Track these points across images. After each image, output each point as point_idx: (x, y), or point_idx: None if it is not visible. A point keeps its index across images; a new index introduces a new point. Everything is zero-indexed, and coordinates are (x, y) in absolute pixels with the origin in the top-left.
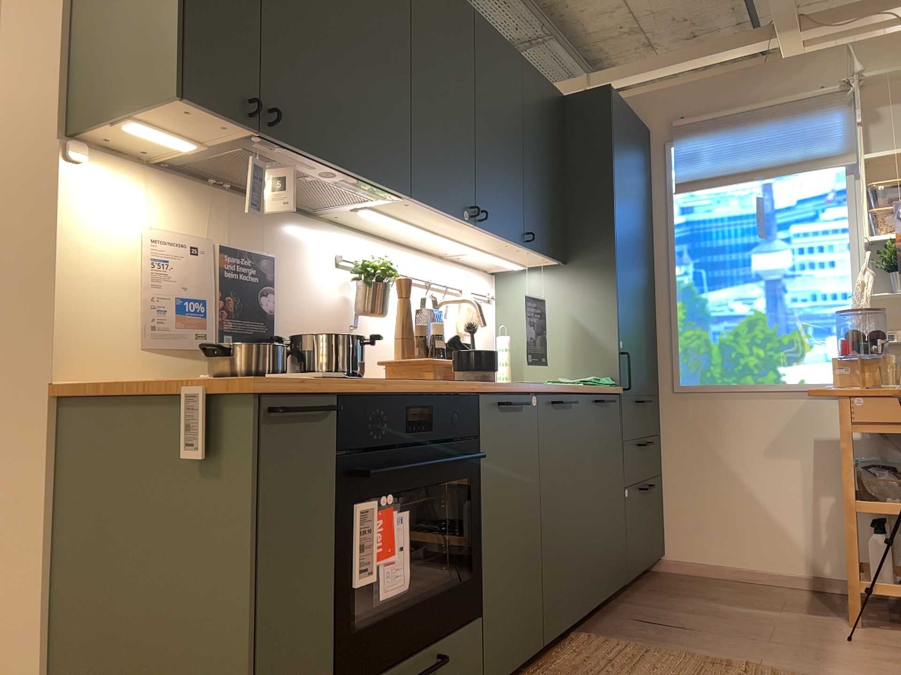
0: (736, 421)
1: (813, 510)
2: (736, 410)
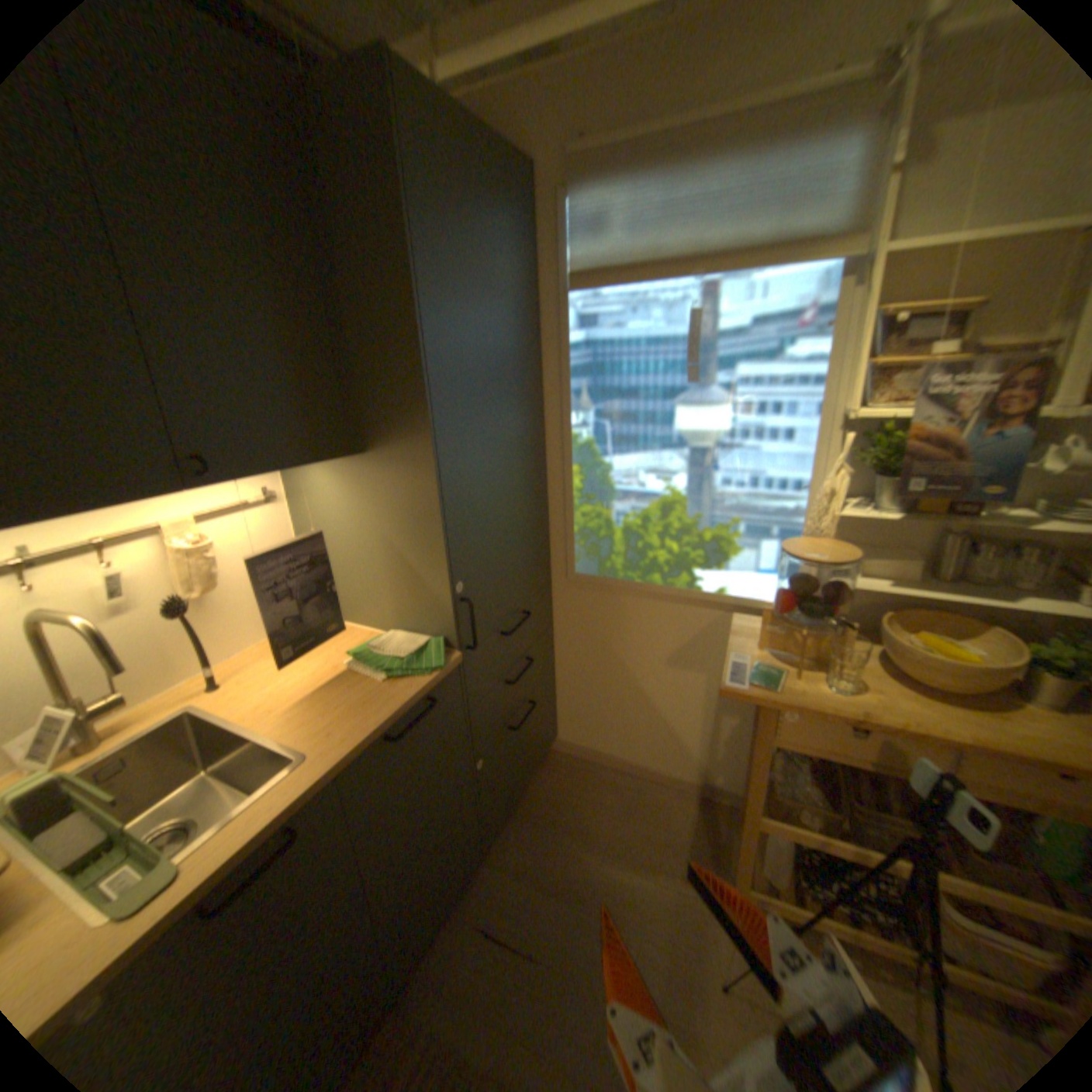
0: (638, 624)
1: (713, 728)
2: (638, 612)
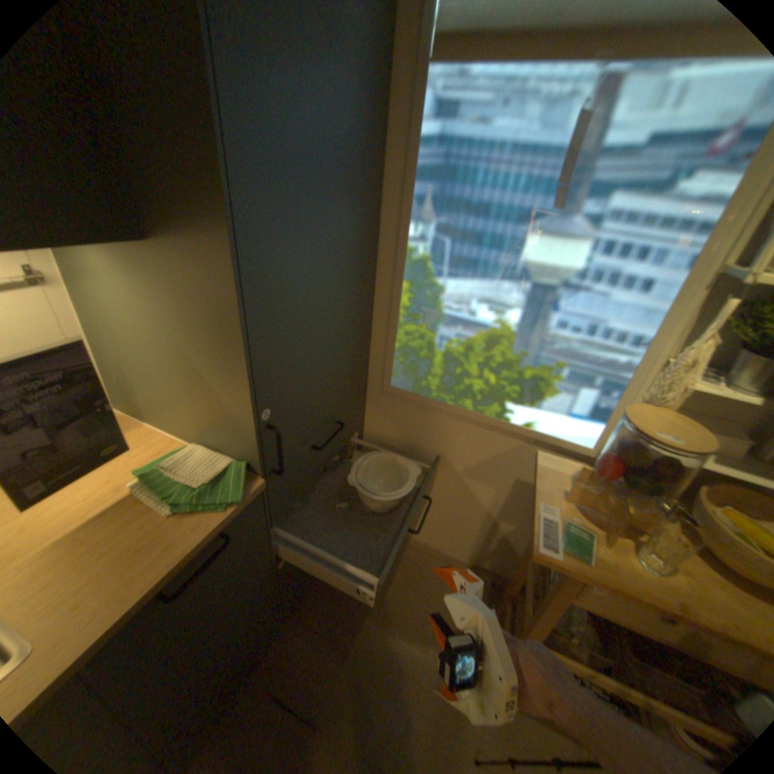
0: (443, 438)
1: (491, 529)
2: (445, 429)
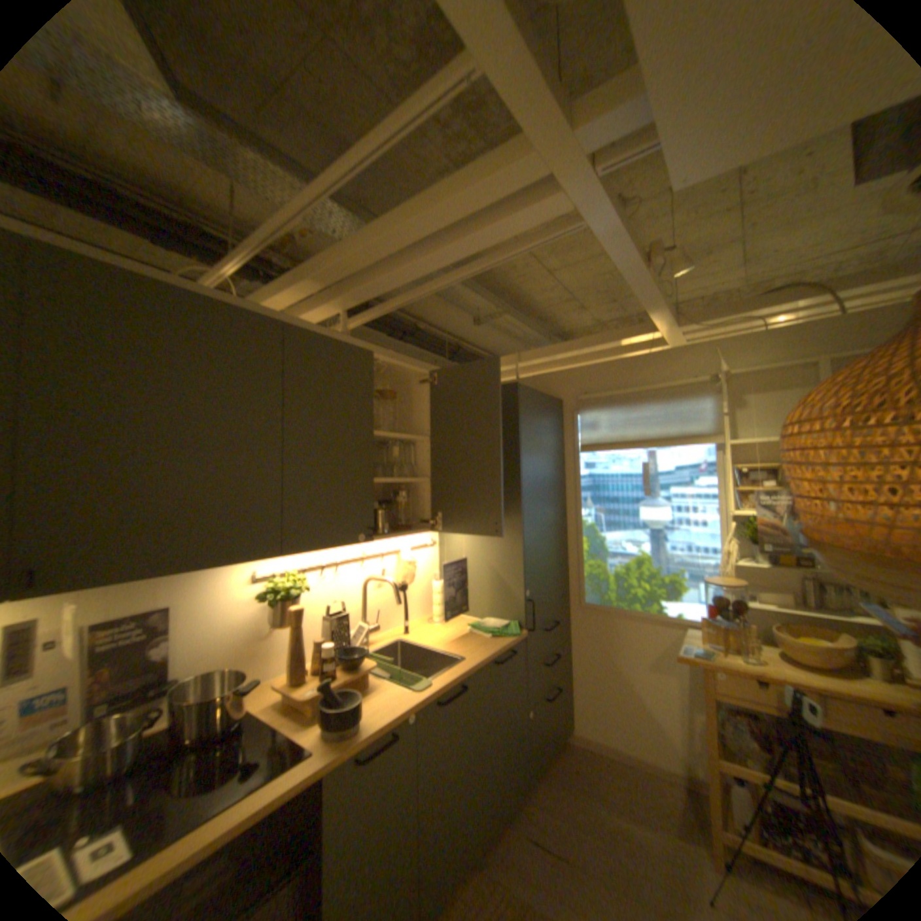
0: (628, 639)
1: (689, 724)
2: (628, 631)
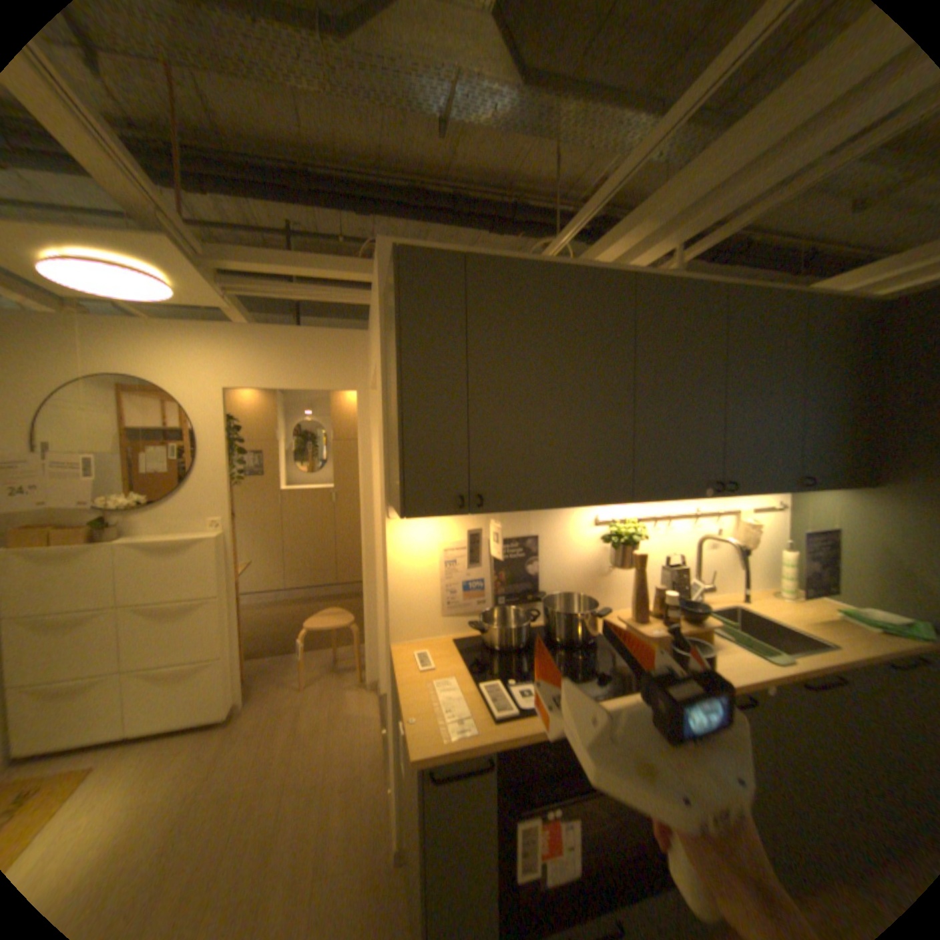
0: None
1: None
2: None
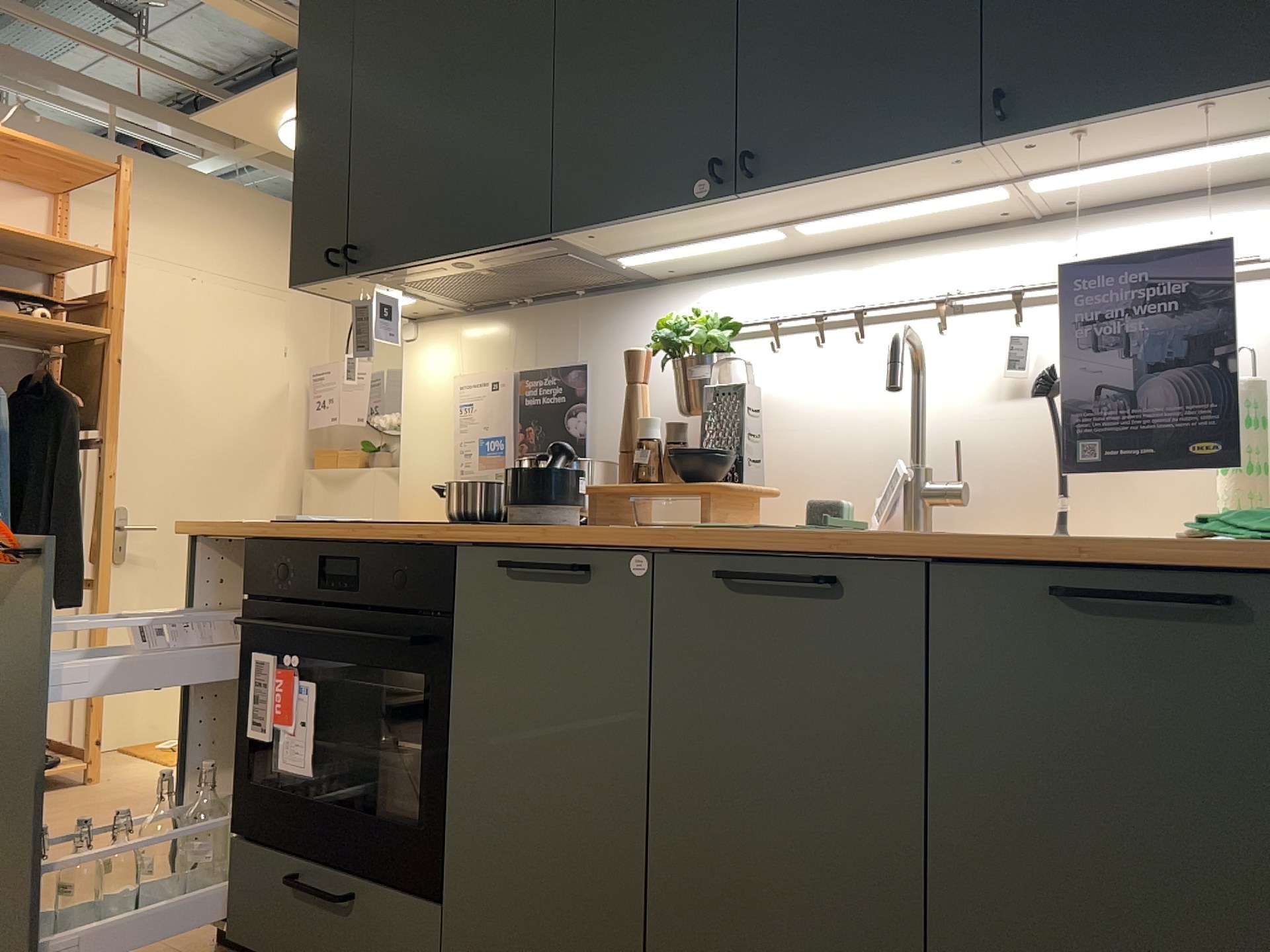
0: None
1: None
2: None
